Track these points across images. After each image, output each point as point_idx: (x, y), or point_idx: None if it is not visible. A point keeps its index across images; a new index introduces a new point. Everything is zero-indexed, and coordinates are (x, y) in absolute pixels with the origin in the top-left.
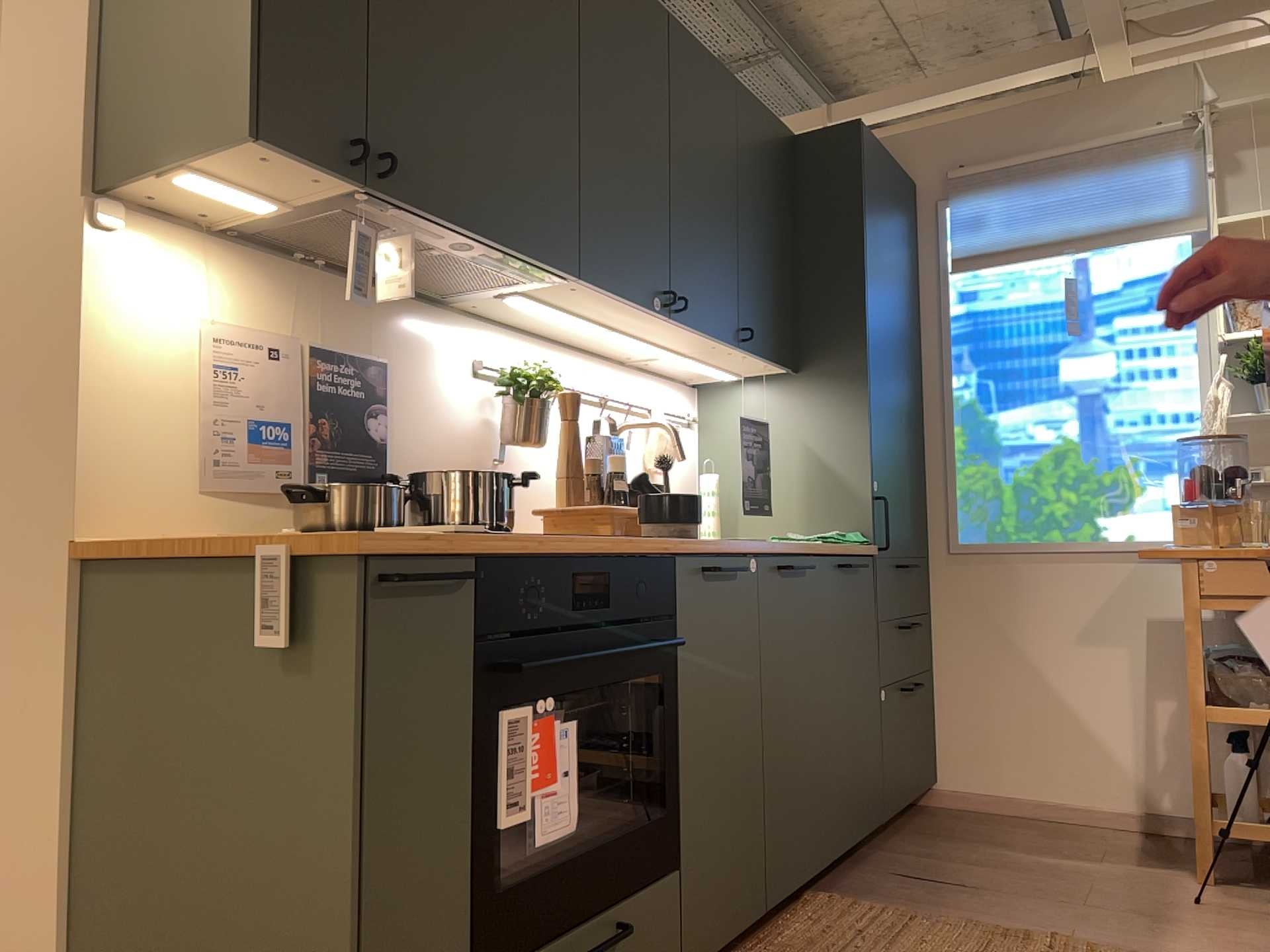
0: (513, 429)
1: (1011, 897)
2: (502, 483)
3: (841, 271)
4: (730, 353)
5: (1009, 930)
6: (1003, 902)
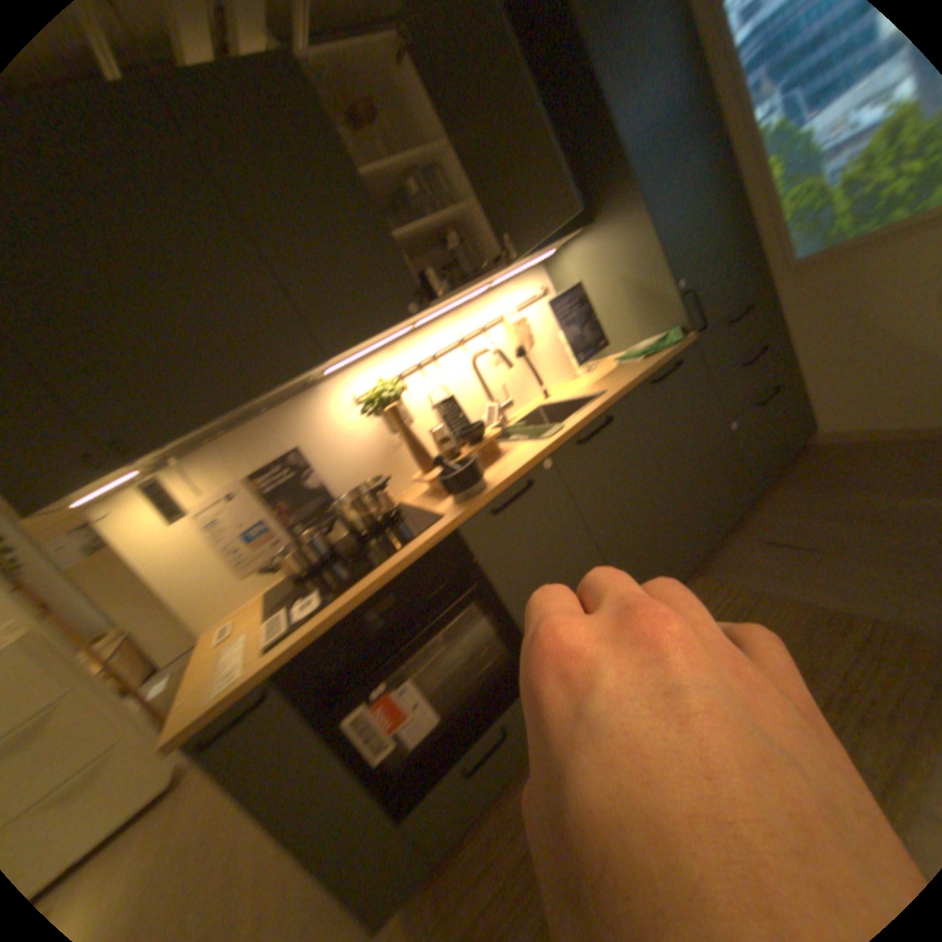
0: (391, 424)
1: (851, 562)
2: (370, 494)
3: (588, 112)
4: (519, 261)
5: (833, 615)
6: (841, 570)
